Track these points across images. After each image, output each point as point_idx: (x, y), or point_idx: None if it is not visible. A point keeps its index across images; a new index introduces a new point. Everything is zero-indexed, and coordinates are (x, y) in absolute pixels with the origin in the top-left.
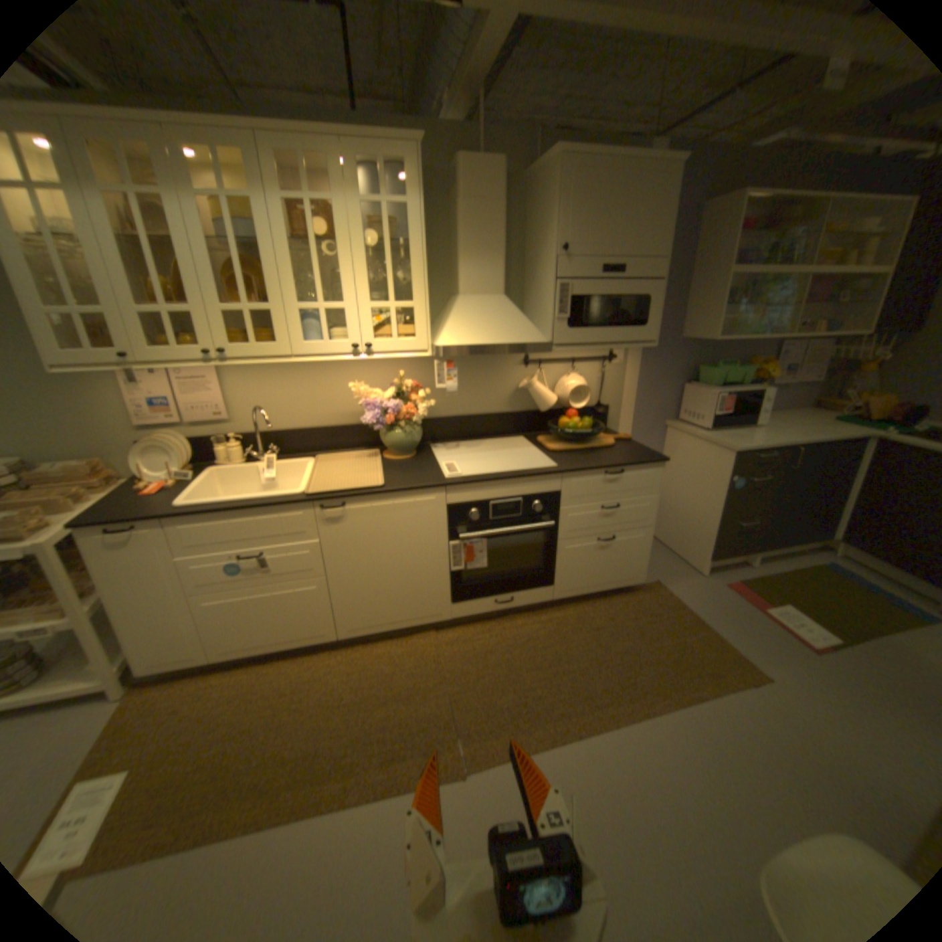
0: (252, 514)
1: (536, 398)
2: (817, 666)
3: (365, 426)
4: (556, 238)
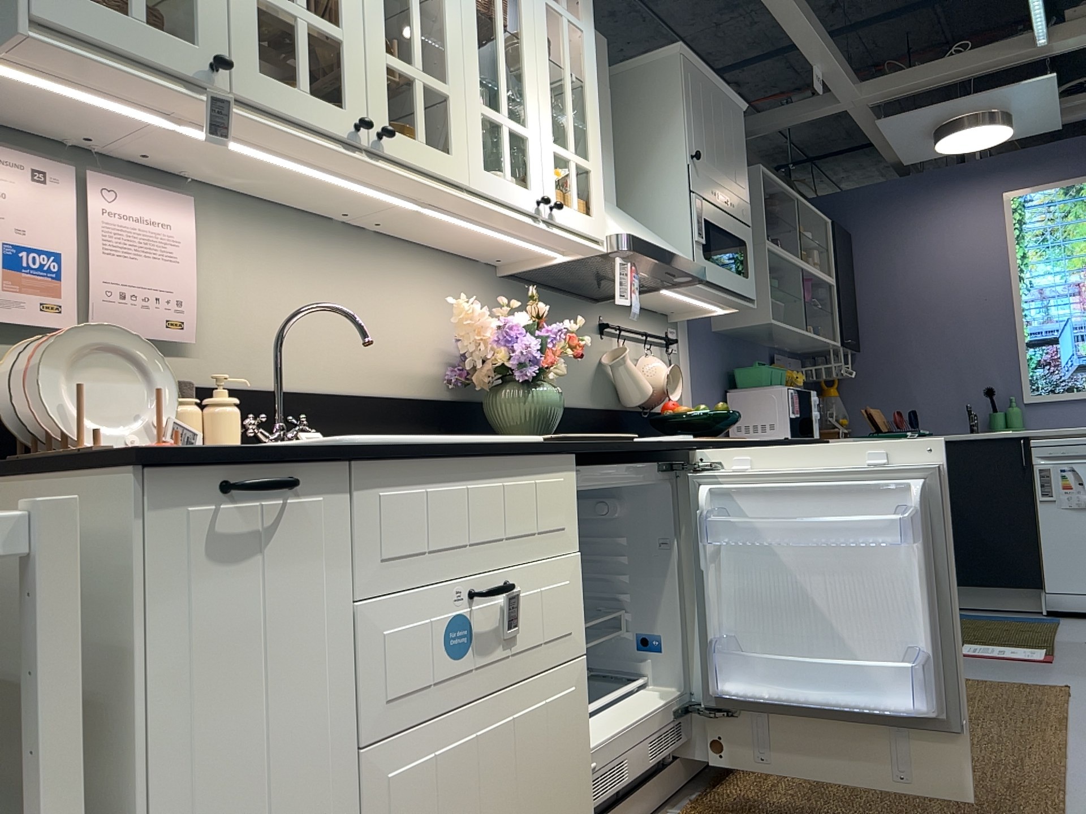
0: (499, 469)
1: (631, 380)
2: (1064, 667)
3: (431, 403)
4: (686, 143)
